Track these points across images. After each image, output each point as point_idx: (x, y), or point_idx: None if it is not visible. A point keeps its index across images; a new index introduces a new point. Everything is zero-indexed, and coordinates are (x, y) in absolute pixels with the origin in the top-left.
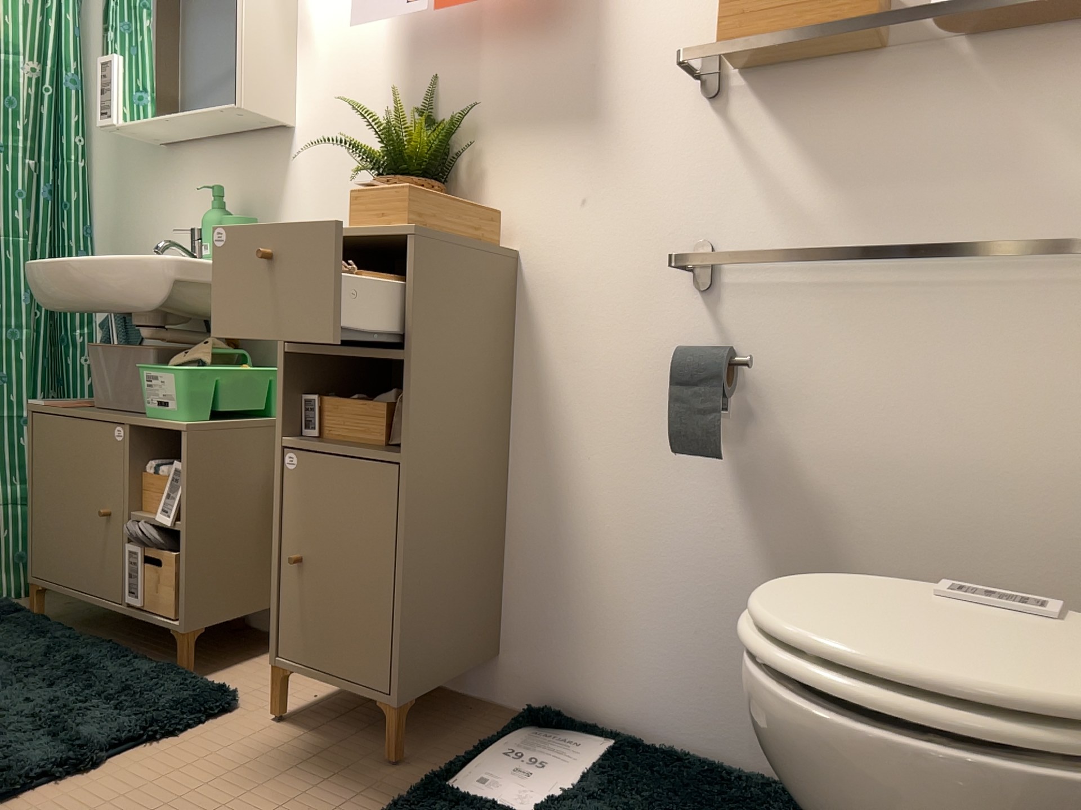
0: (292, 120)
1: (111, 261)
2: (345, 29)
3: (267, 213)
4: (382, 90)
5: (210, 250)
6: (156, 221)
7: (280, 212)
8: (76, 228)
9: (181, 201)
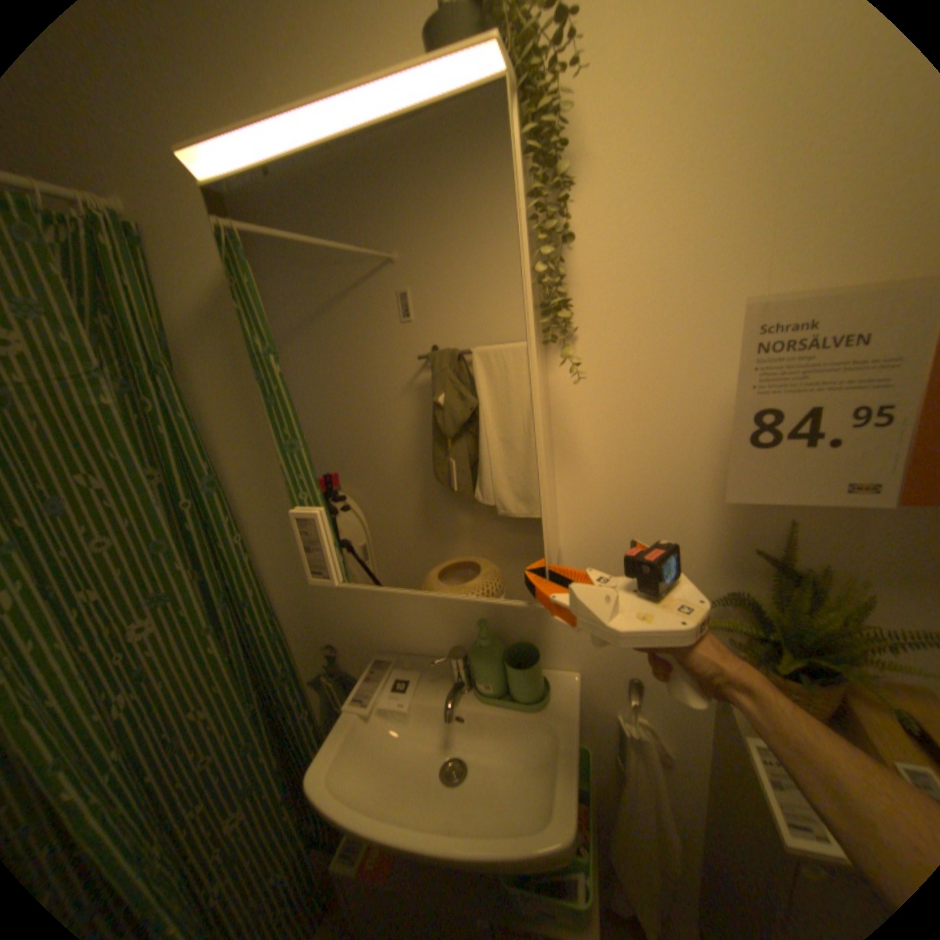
0: (563, 546)
1: (494, 859)
2: (633, 452)
3: (524, 619)
4: (700, 523)
5: (492, 687)
6: (360, 608)
7: (544, 621)
8: (244, 600)
9: (393, 594)
